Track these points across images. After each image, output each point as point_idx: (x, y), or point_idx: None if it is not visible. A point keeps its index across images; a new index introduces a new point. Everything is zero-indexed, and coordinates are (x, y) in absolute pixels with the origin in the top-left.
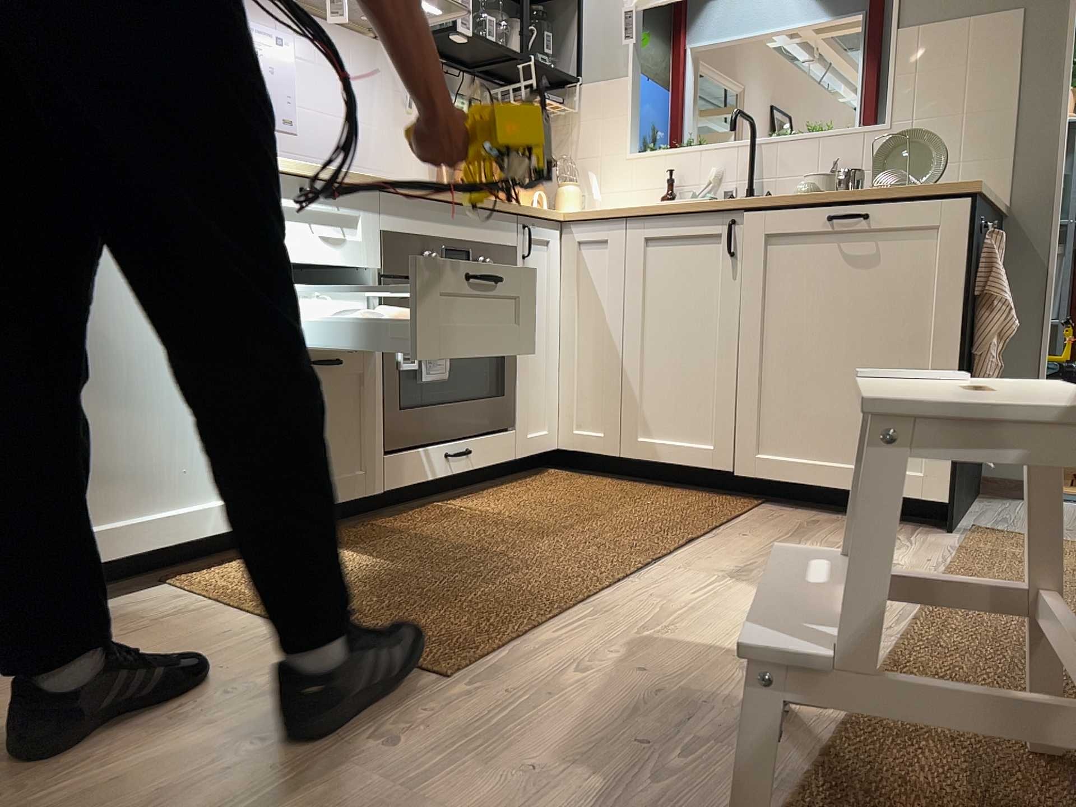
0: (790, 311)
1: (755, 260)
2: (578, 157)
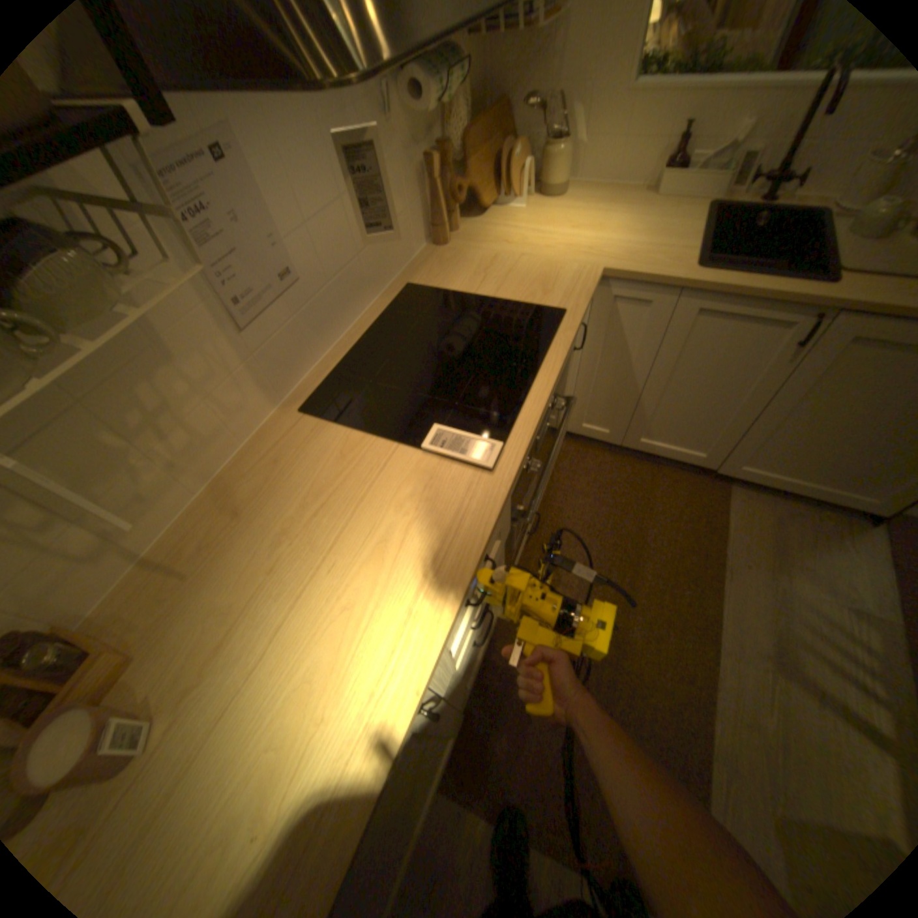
0: (833, 398)
1: (822, 356)
2: (558, 79)
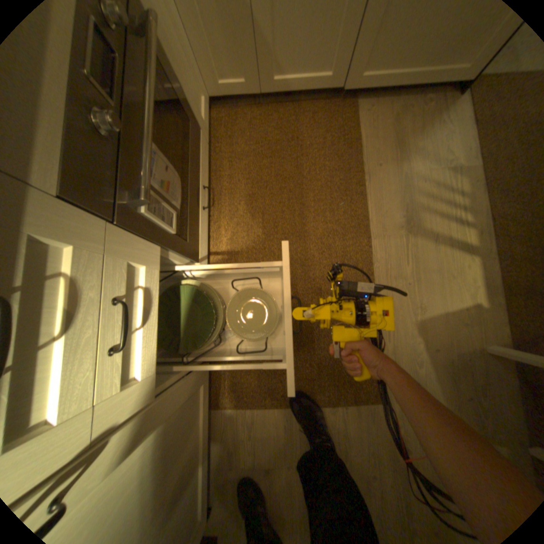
0: None
1: None
2: None
